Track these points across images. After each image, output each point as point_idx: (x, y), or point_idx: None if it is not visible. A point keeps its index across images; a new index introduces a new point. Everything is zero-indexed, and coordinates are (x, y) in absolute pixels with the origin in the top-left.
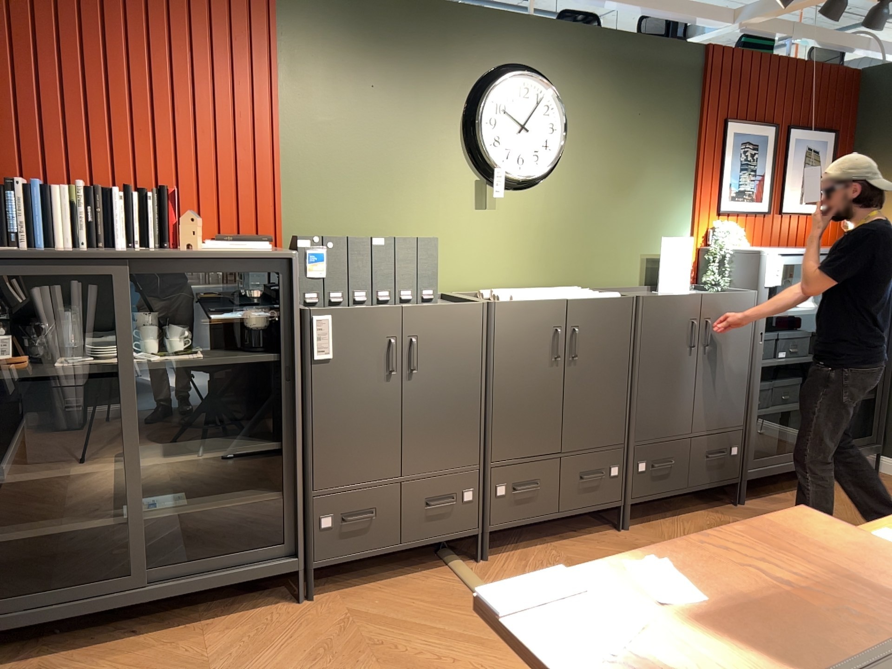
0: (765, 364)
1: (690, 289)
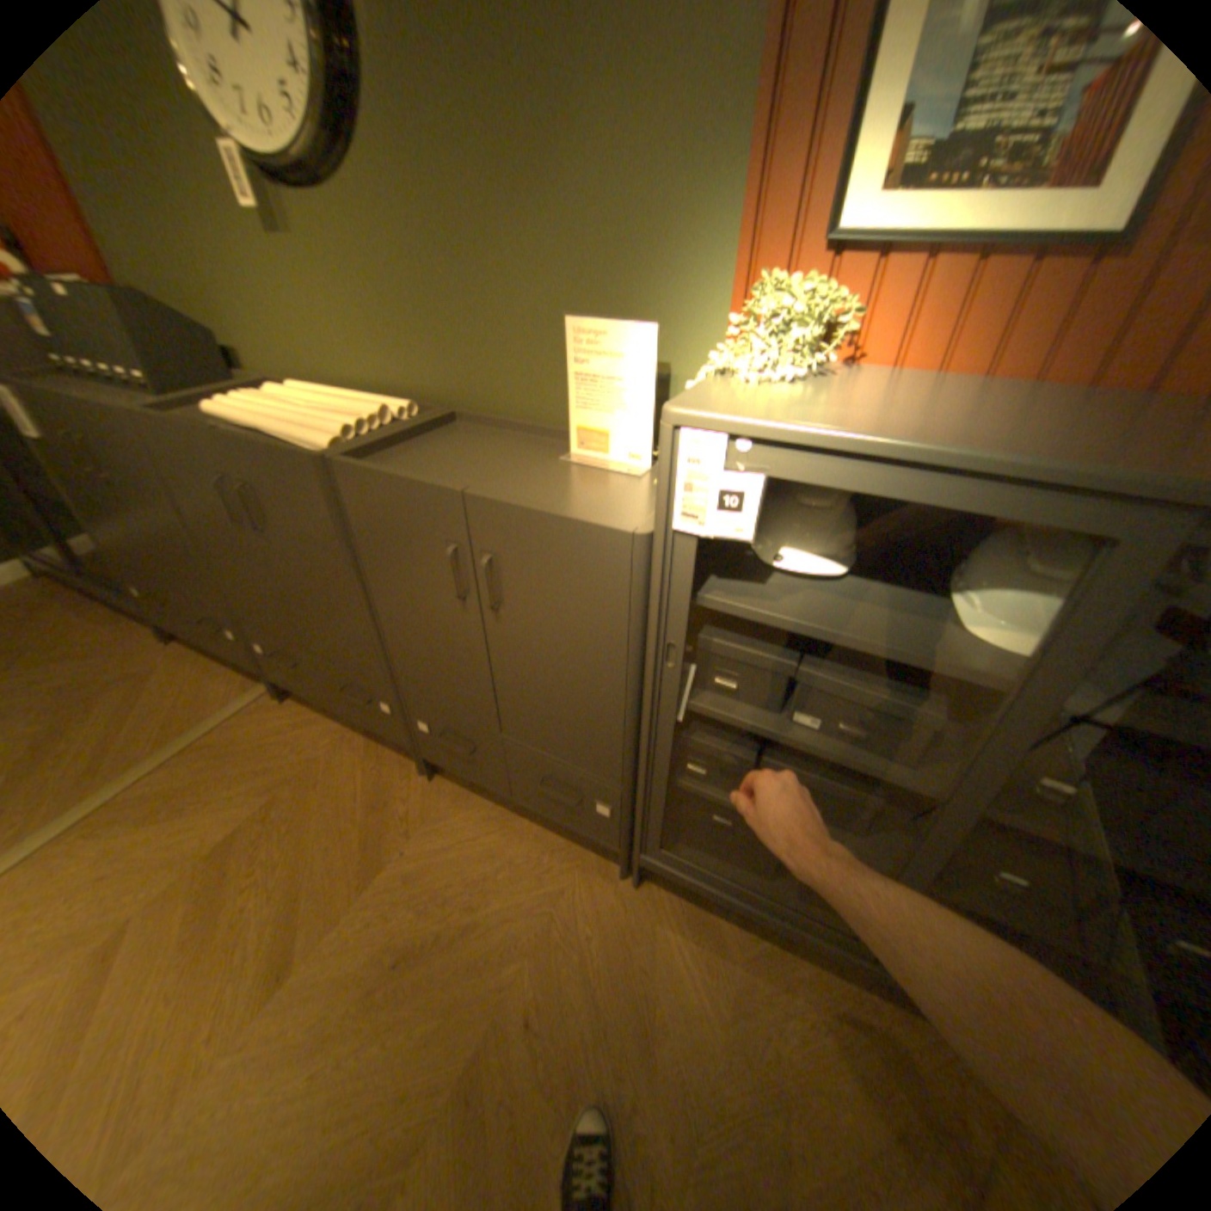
0: (715, 713)
1: (654, 465)
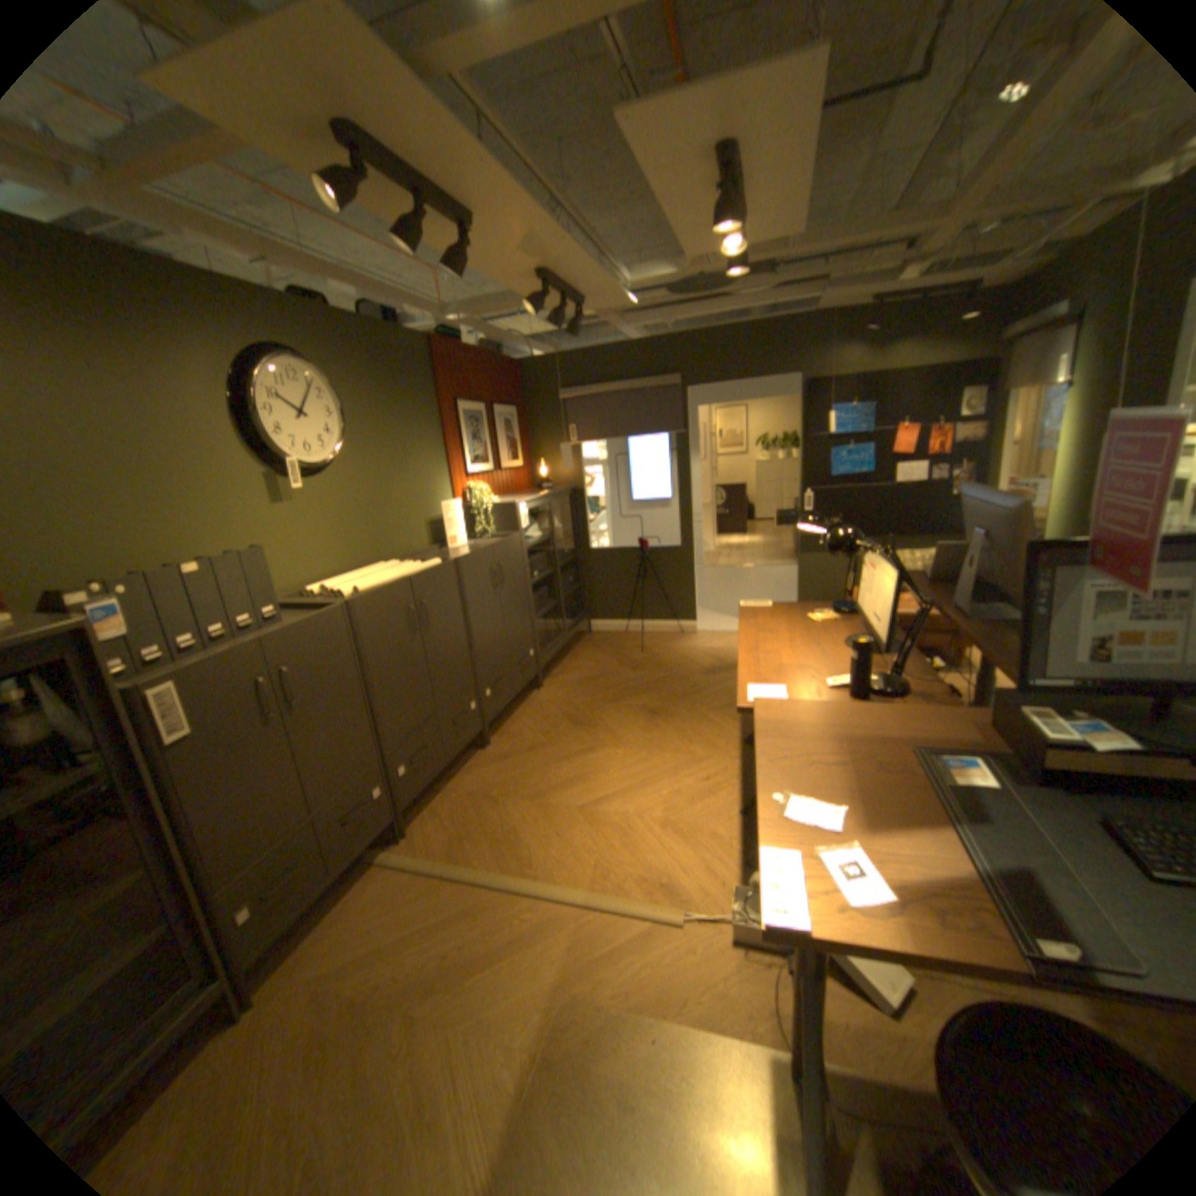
0: (531, 585)
1: (468, 541)
